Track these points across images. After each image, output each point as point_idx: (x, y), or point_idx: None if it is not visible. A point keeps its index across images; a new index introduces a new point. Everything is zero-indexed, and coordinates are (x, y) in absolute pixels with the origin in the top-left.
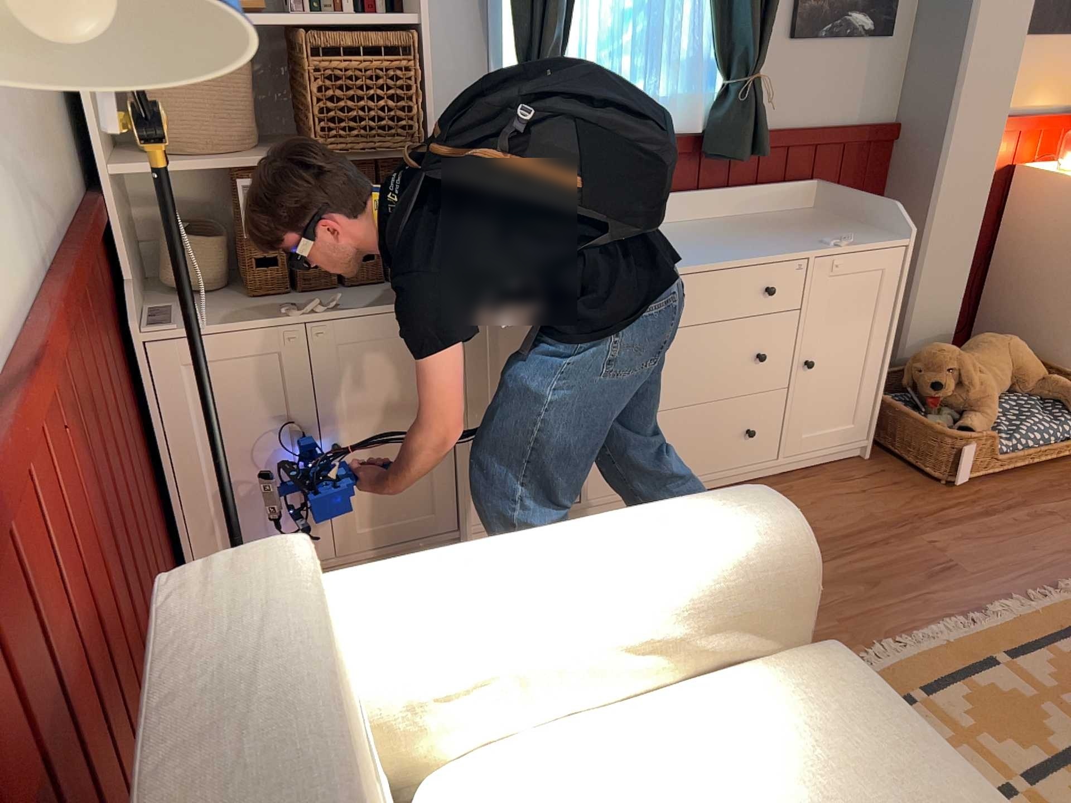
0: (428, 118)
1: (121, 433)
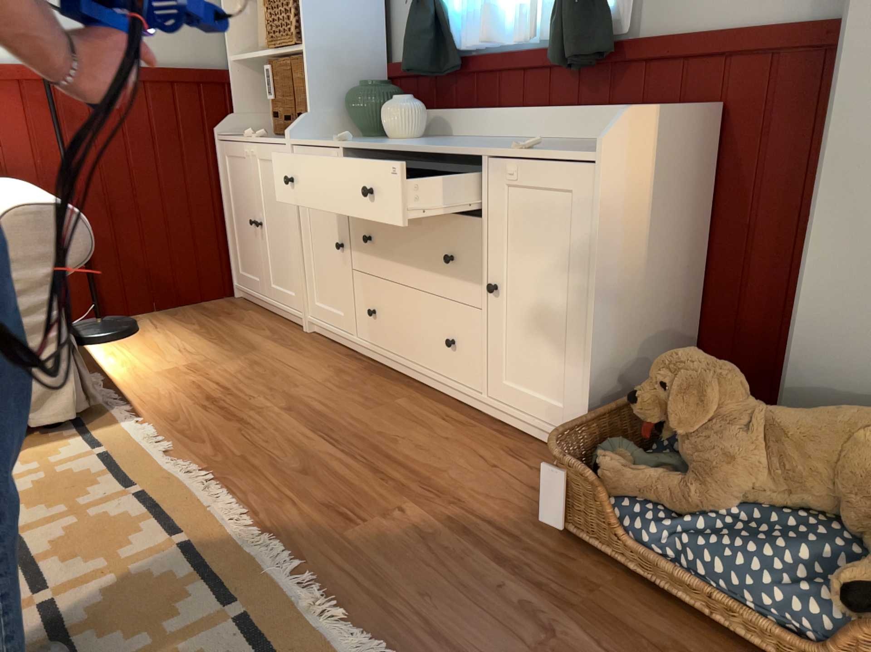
0: (304, 26)
1: (160, 164)
